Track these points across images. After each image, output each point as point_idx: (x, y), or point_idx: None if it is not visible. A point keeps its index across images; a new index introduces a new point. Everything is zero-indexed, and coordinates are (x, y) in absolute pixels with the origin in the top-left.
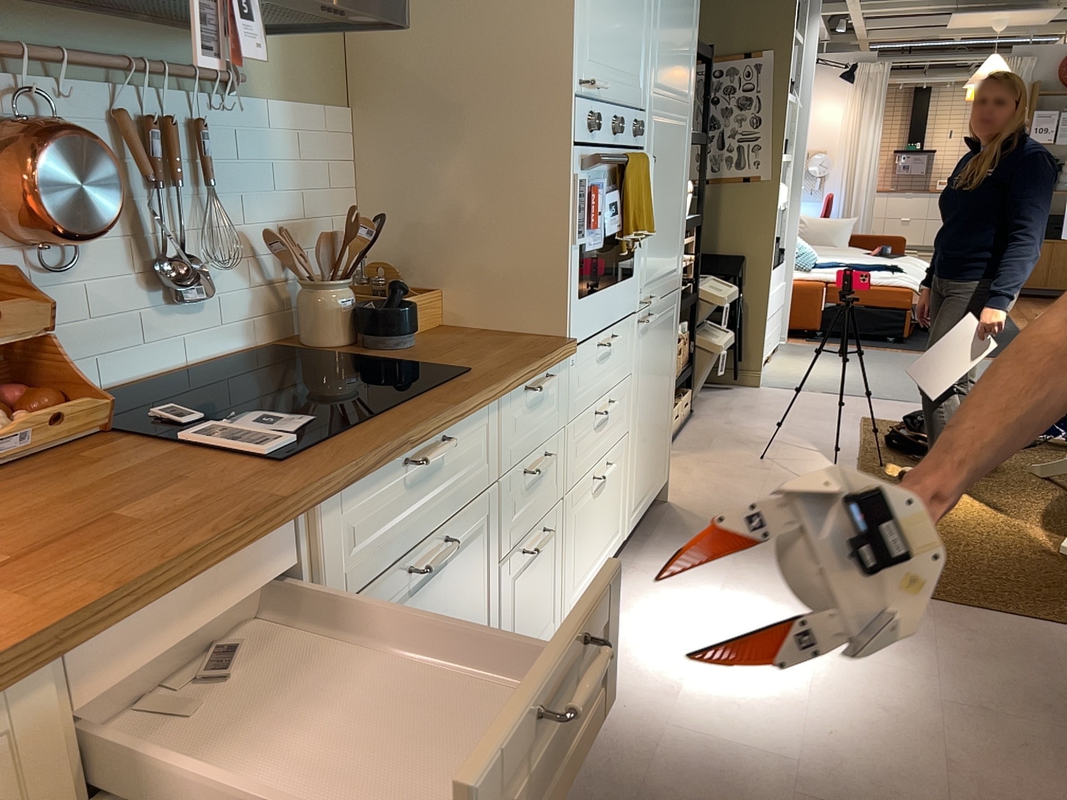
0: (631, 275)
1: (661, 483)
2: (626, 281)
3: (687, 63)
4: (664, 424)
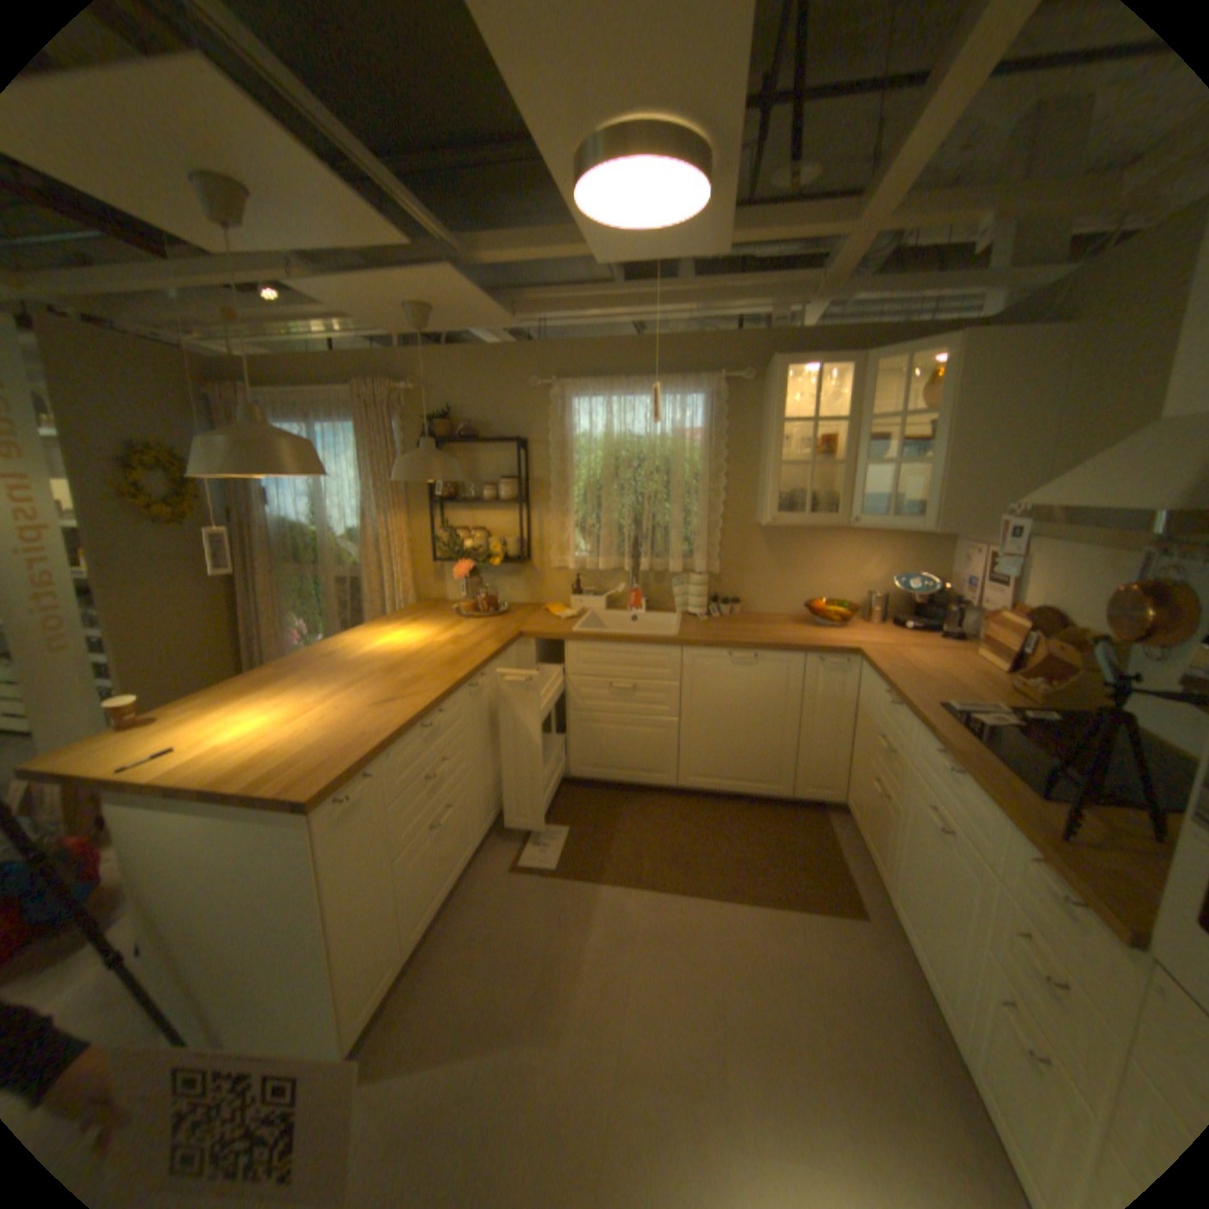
0: None
1: None
2: None
3: None
4: None
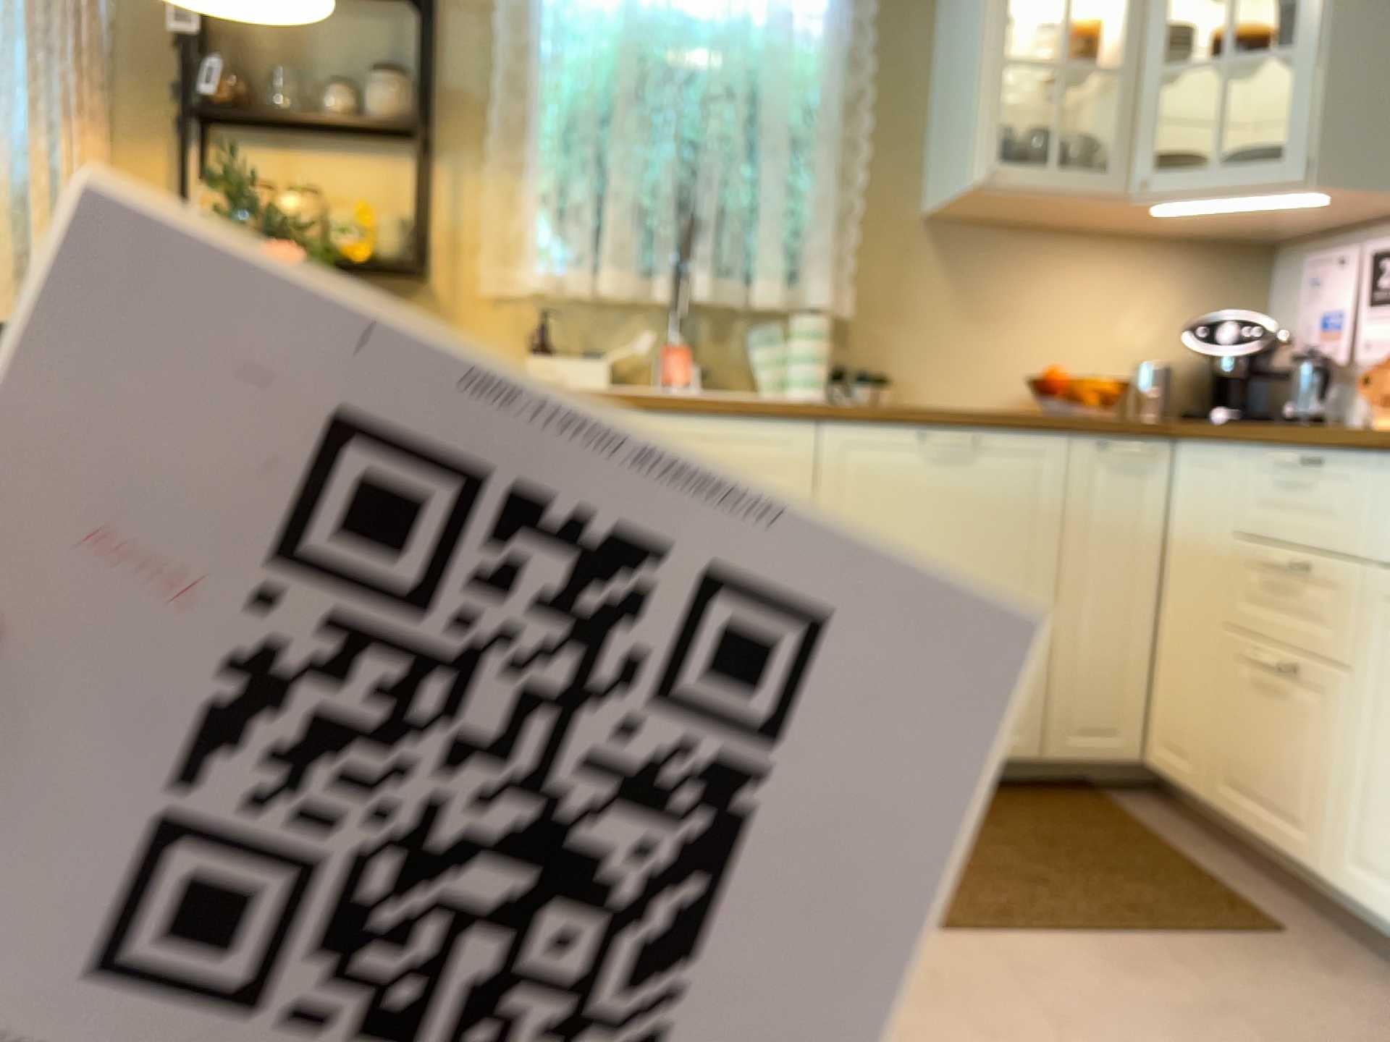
0: None
1: None
2: None
3: None
4: None
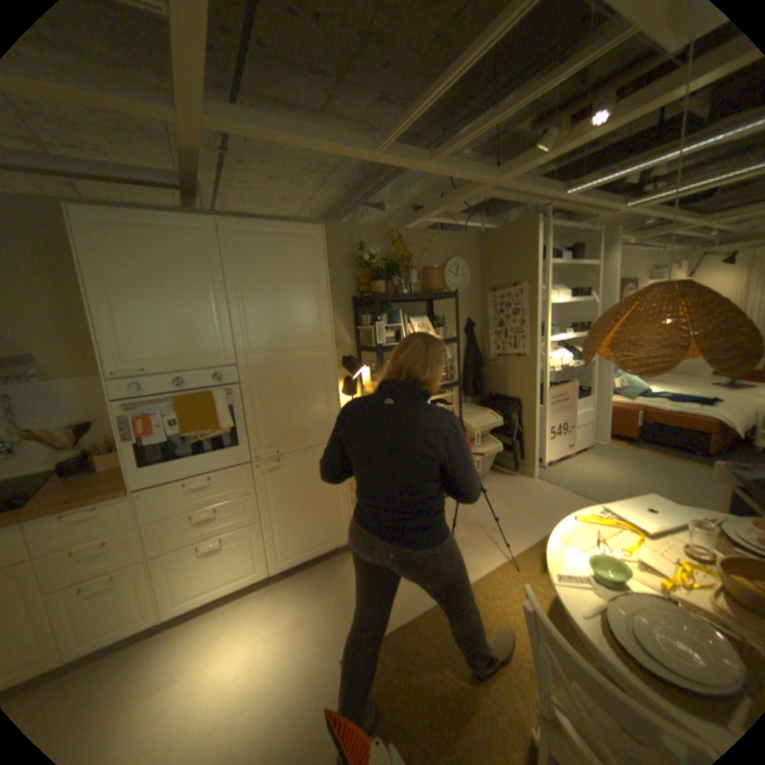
0: (234, 446)
1: (337, 544)
2: (223, 450)
3: (308, 327)
4: (330, 513)
